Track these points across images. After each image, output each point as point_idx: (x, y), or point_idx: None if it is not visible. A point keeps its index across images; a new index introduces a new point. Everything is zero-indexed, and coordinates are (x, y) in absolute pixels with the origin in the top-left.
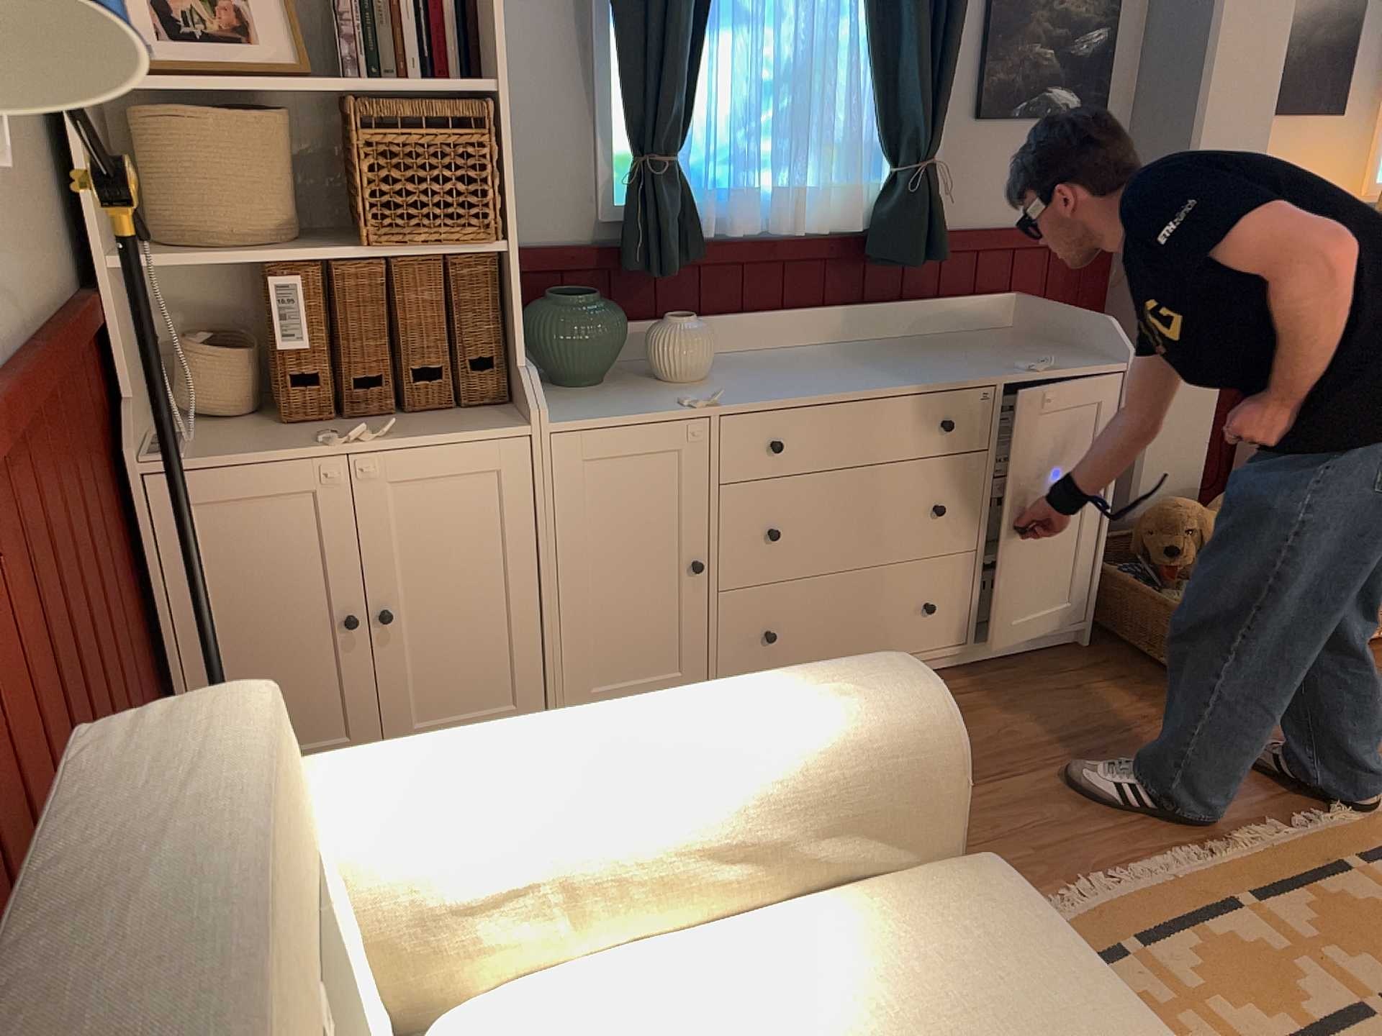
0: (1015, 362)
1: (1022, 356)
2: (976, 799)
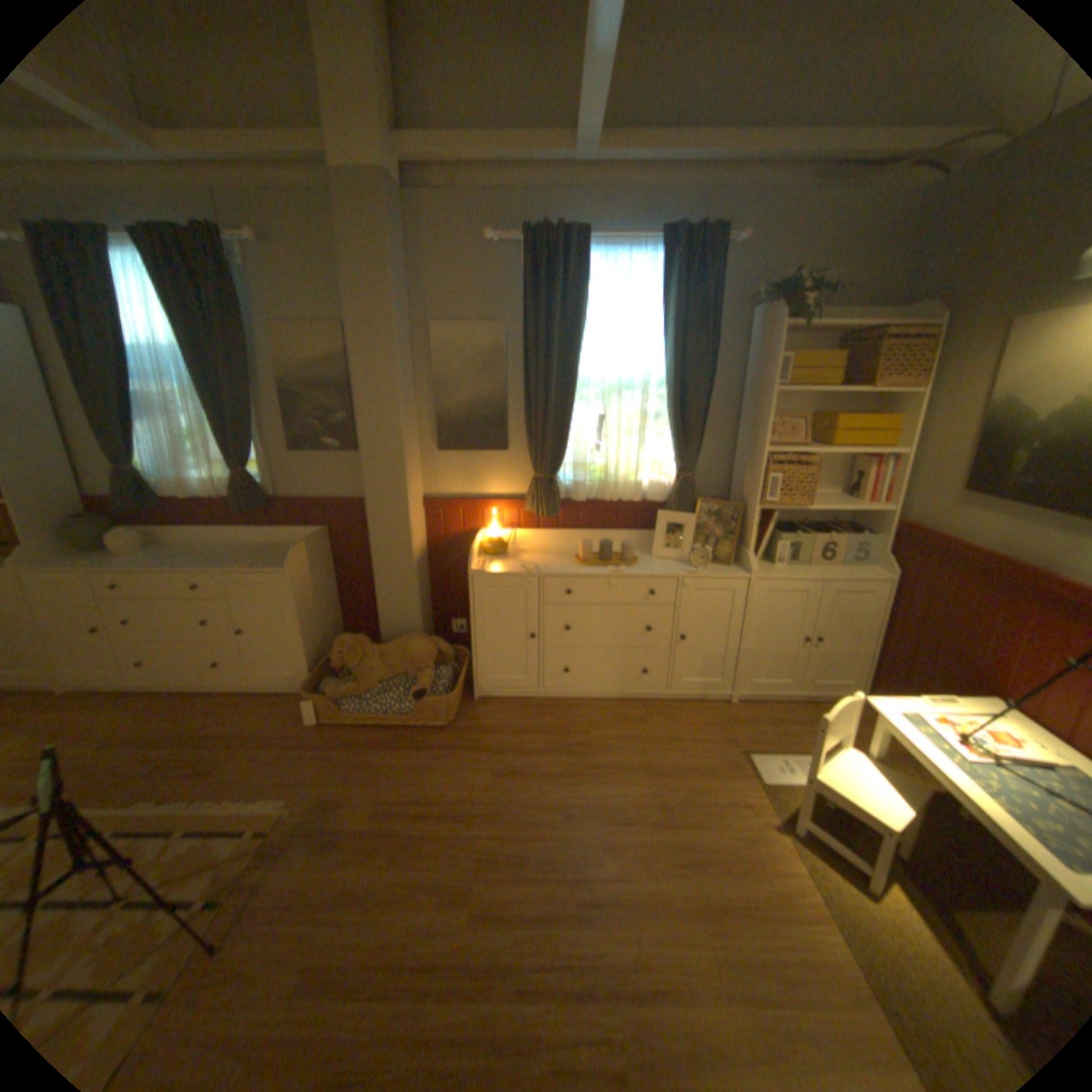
0: (248, 563)
1: (263, 560)
2: (130, 756)
